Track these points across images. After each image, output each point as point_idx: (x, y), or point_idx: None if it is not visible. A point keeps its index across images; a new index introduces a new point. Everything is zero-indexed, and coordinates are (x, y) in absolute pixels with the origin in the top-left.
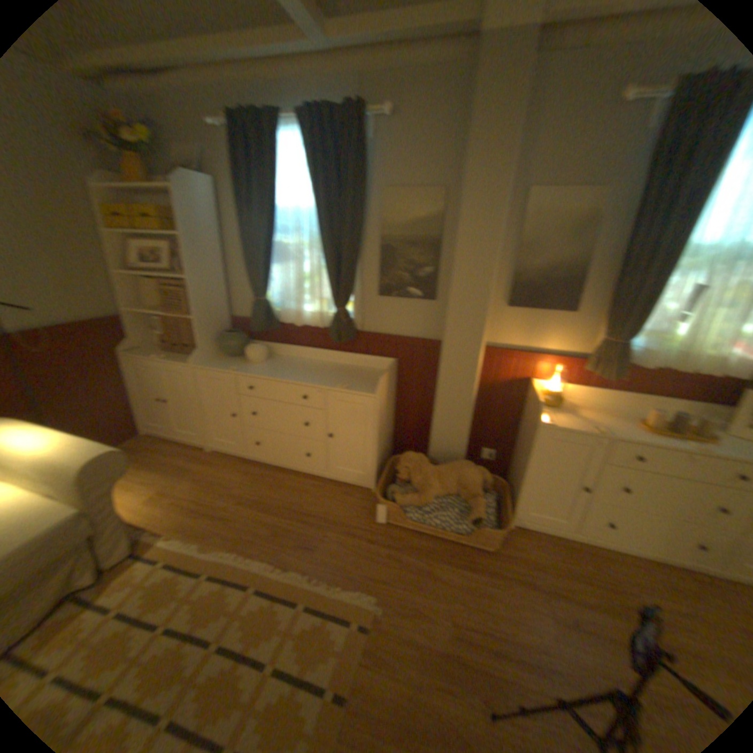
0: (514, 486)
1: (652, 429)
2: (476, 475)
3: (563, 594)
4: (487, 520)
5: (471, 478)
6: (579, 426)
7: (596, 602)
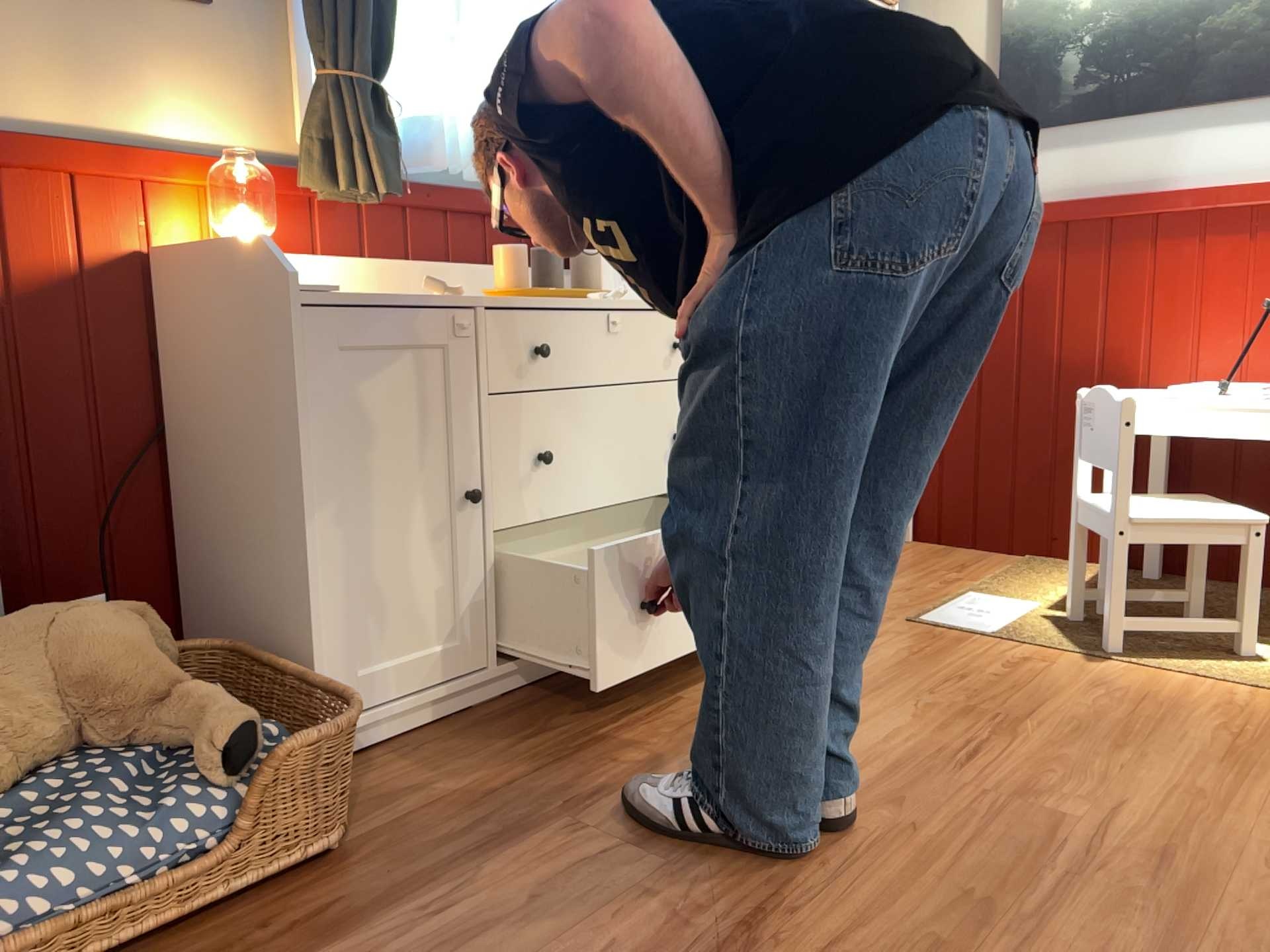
0: (252, 640)
1: (516, 288)
2: (119, 617)
3: (579, 789)
4: (258, 740)
5: (104, 633)
6: (385, 296)
7: (640, 754)
